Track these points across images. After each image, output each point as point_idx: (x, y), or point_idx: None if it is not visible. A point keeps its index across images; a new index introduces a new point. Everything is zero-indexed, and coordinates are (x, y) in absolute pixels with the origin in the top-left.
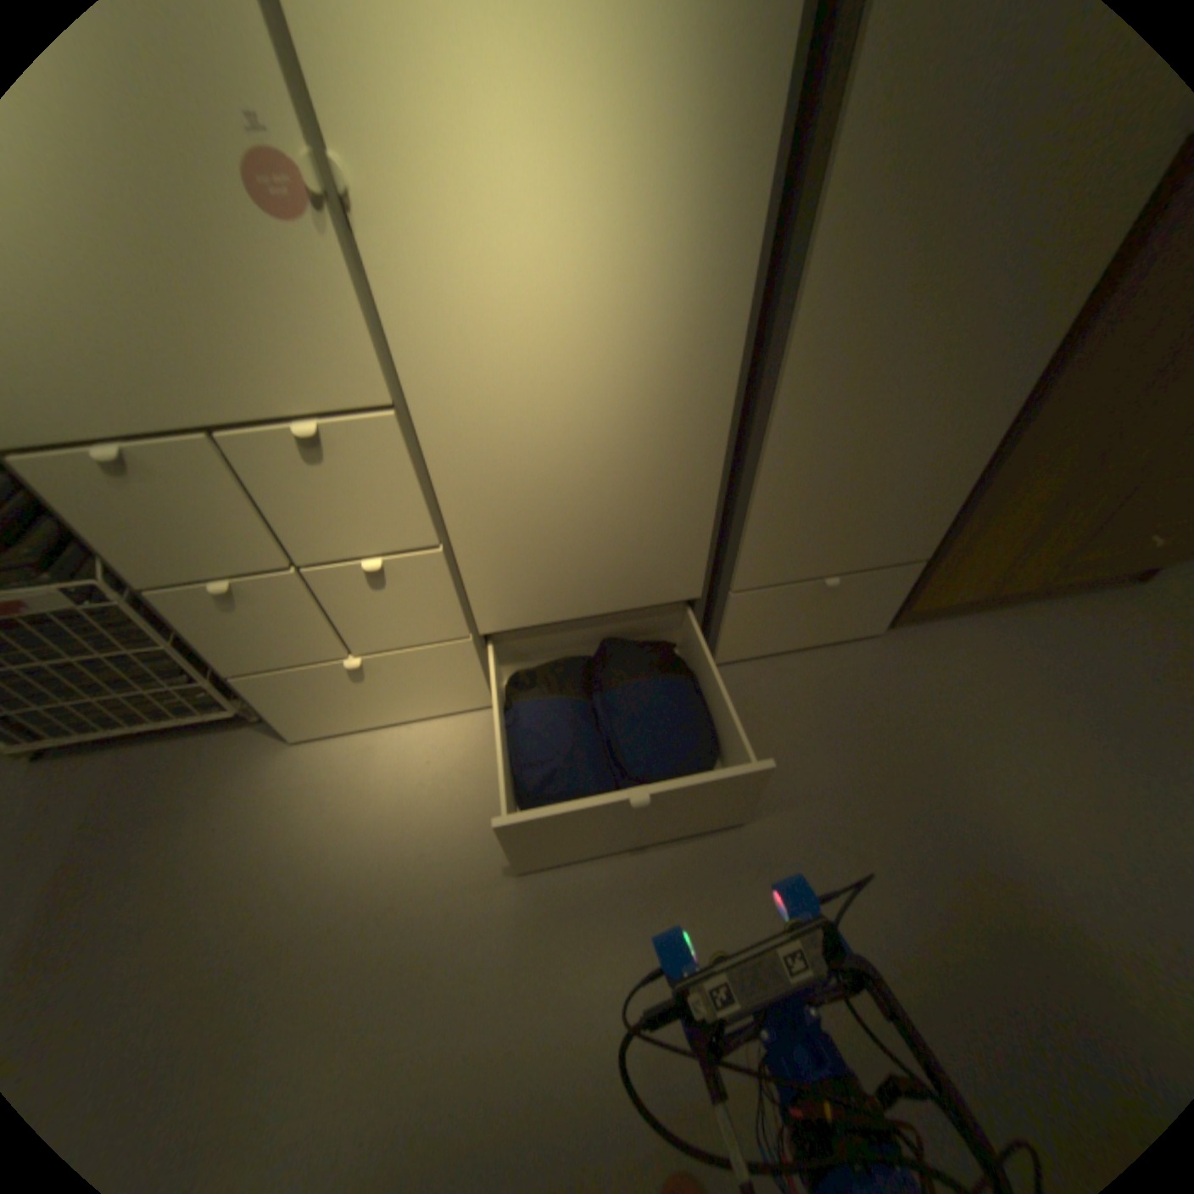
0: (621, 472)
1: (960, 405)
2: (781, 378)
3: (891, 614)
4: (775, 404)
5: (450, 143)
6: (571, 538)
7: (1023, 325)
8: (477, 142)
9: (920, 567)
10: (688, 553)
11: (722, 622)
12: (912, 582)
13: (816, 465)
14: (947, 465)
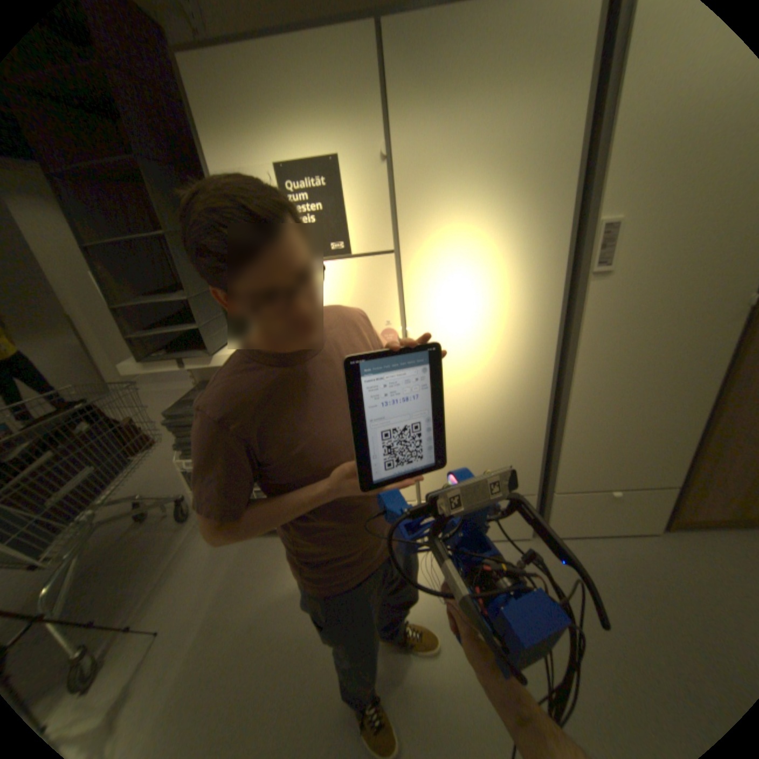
0: (496, 428)
1: (672, 407)
2: (571, 393)
3: (665, 522)
4: (569, 403)
5: (443, 324)
6: (470, 456)
7: (696, 373)
8: (451, 324)
9: (676, 492)
10: (529, 470)
11: (551, 512)
12: (675, 503)
13: (595, 431)
14: (675, 435)
